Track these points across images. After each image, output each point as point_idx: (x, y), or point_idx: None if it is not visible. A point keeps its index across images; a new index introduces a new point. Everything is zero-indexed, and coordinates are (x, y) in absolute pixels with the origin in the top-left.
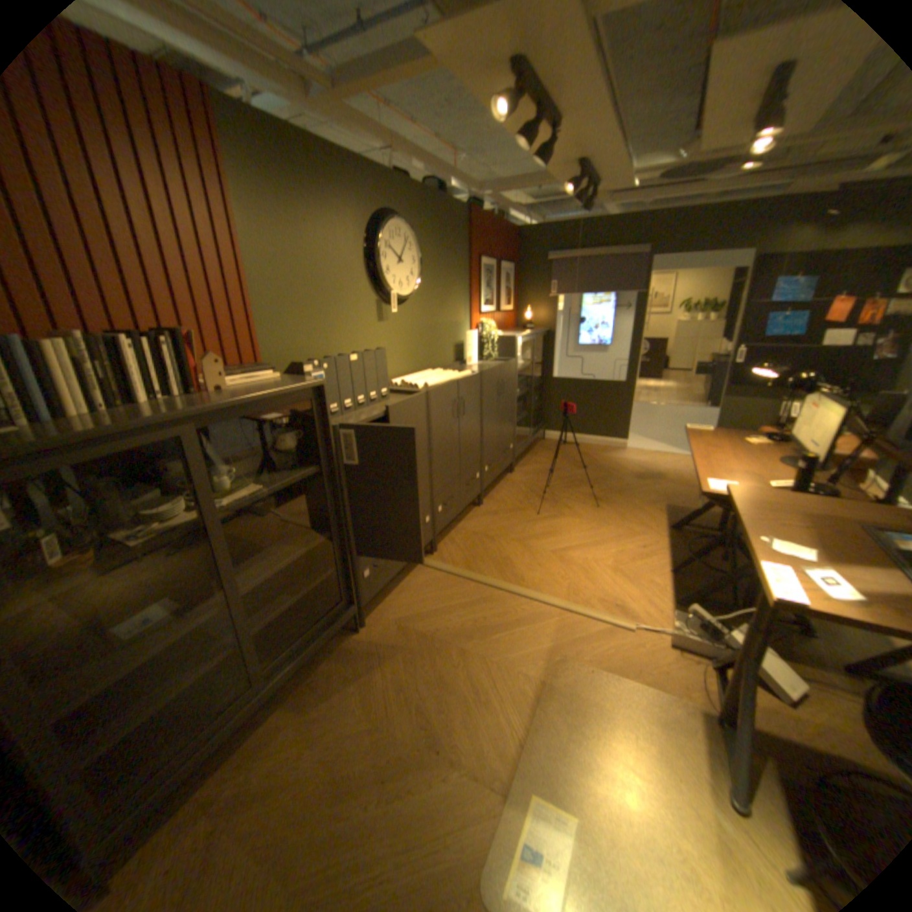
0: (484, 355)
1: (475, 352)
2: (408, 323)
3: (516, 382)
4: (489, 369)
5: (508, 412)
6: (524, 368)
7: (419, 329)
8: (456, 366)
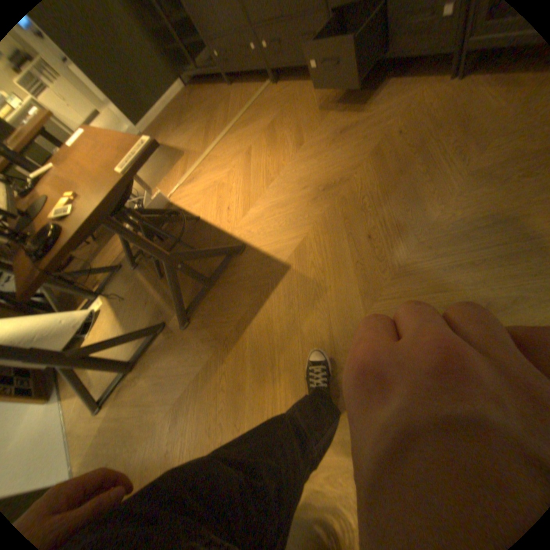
0: None
1: None
2: None
3: None
4: None
5: None
6: None
7: None
8: None
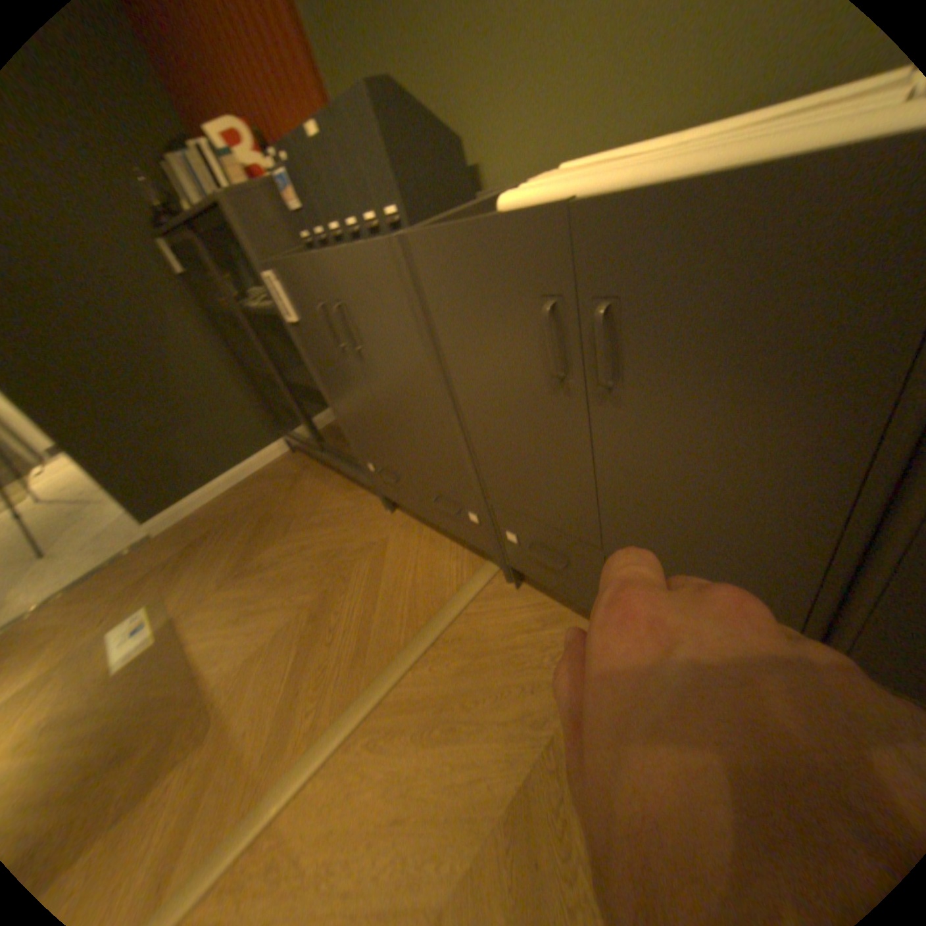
0: None
1: None
2: None
3: None
4: None
5: None
6: None
7: None
8: None
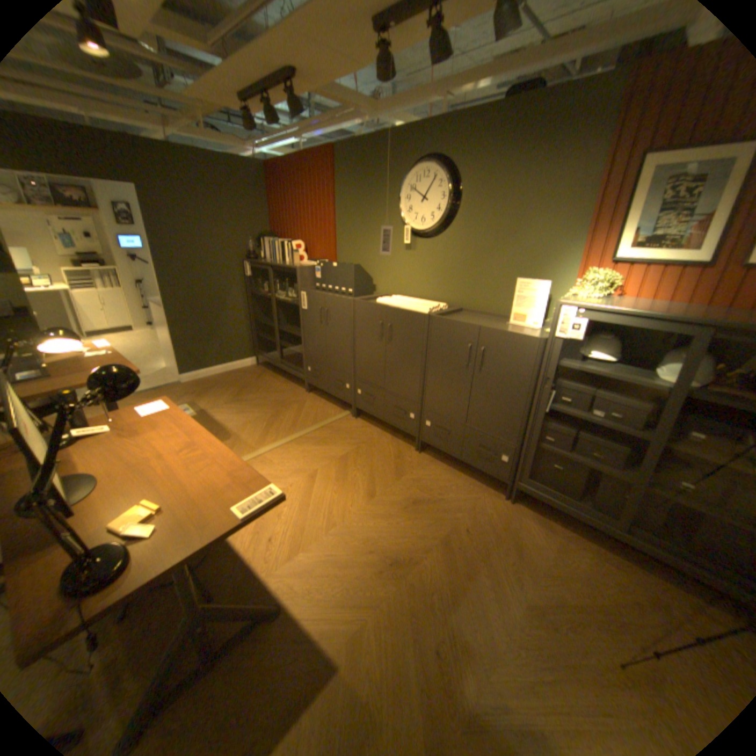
0: (549, 320)
1: (537, 311)
2: (438, 254)
3: (548, 378)
4: (459, 321)
5: (502, 404)
6: (628, 381)
7: (454, 262)
8: (504, 318)
